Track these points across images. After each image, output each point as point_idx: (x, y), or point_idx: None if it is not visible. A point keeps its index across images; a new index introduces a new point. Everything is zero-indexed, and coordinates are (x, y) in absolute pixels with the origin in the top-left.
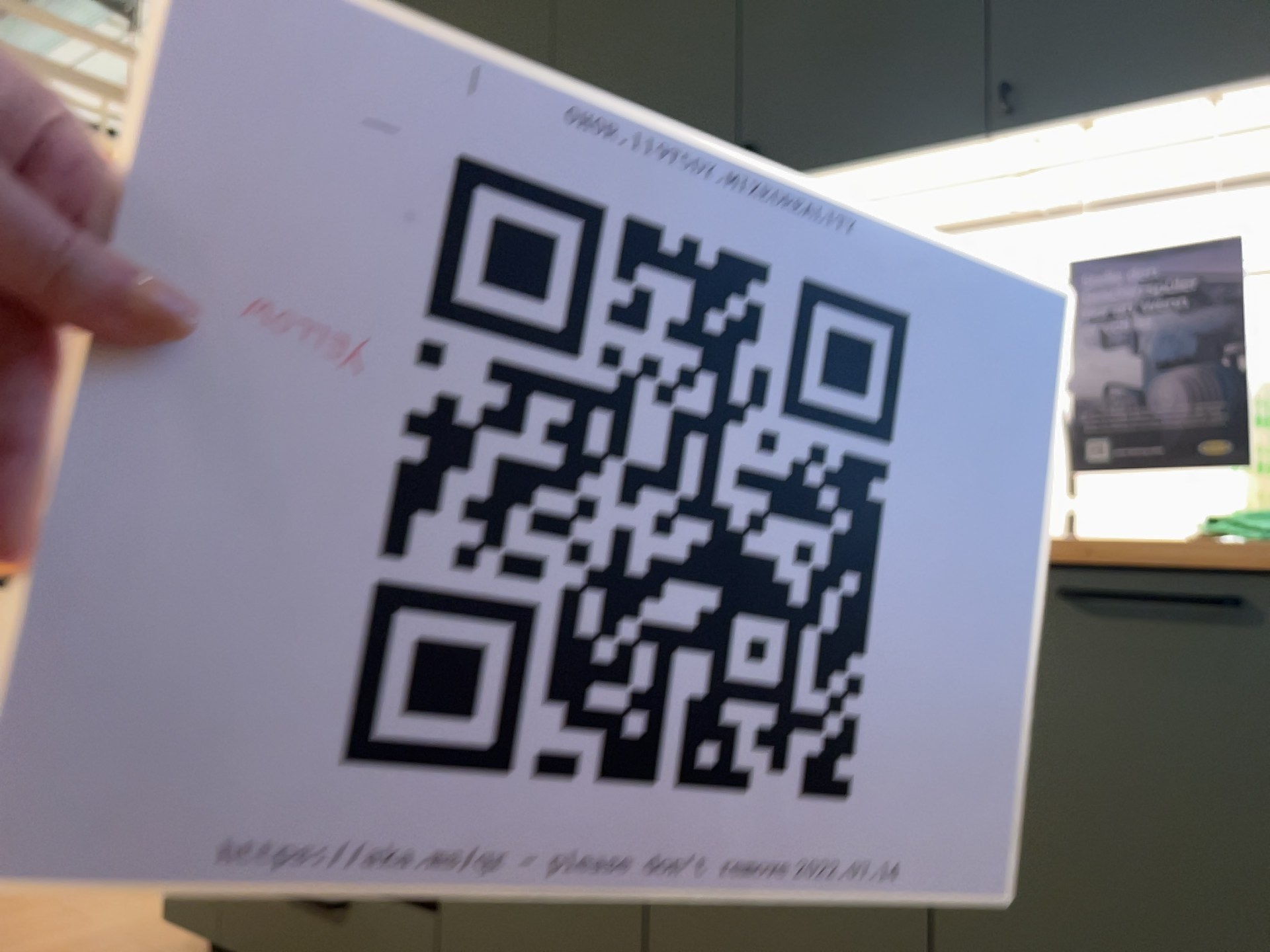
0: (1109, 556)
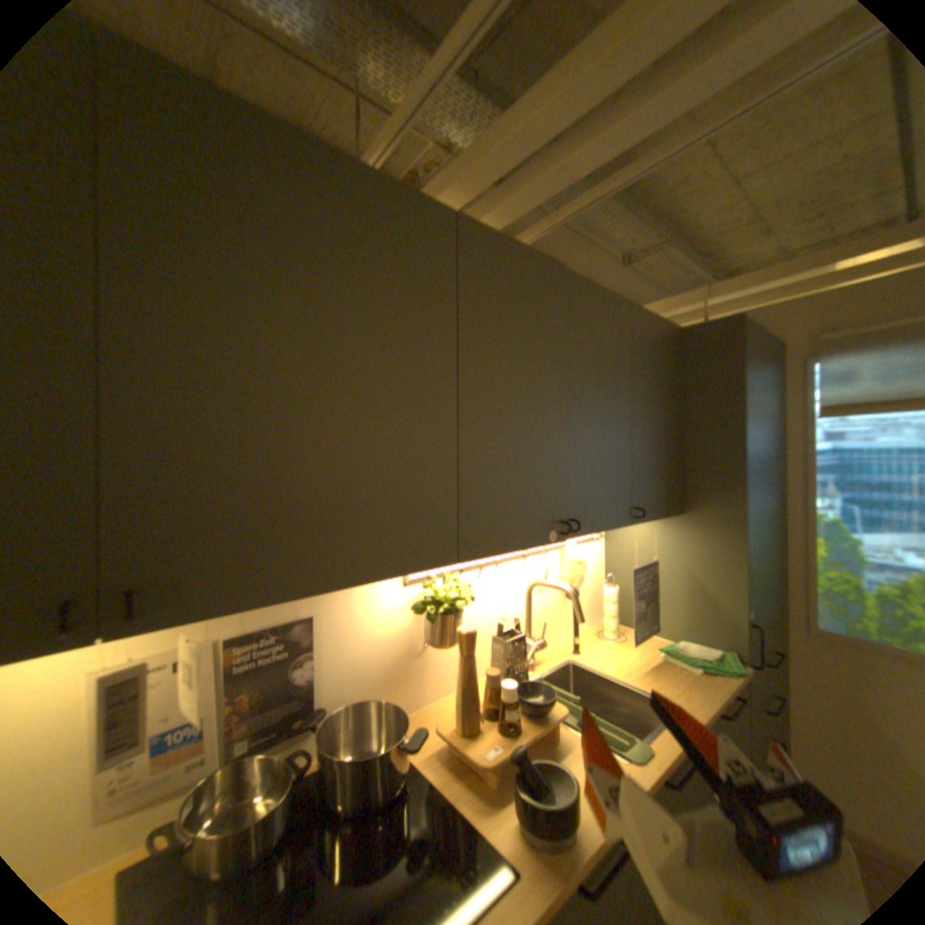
0: (730, 701)
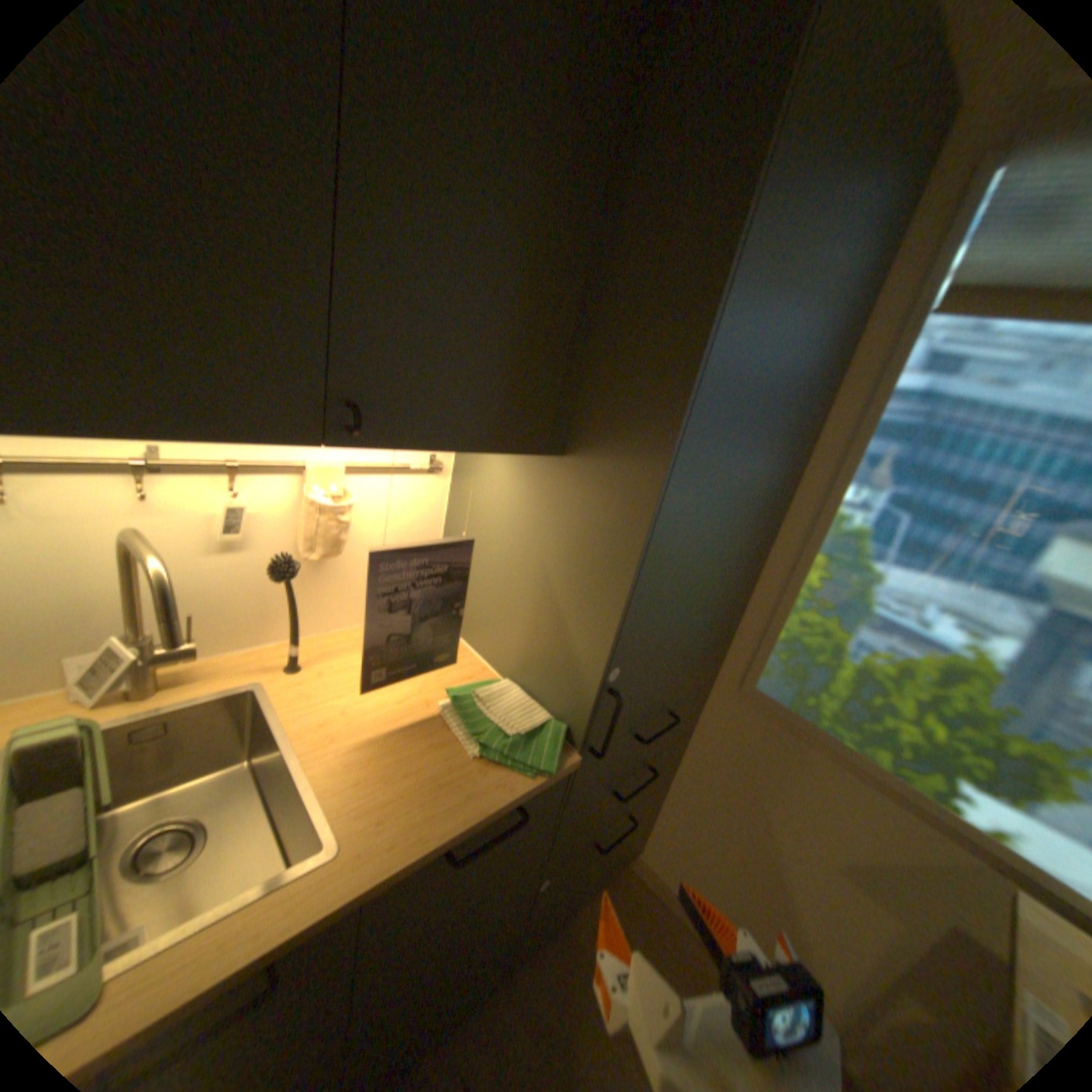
0: (475, 831)
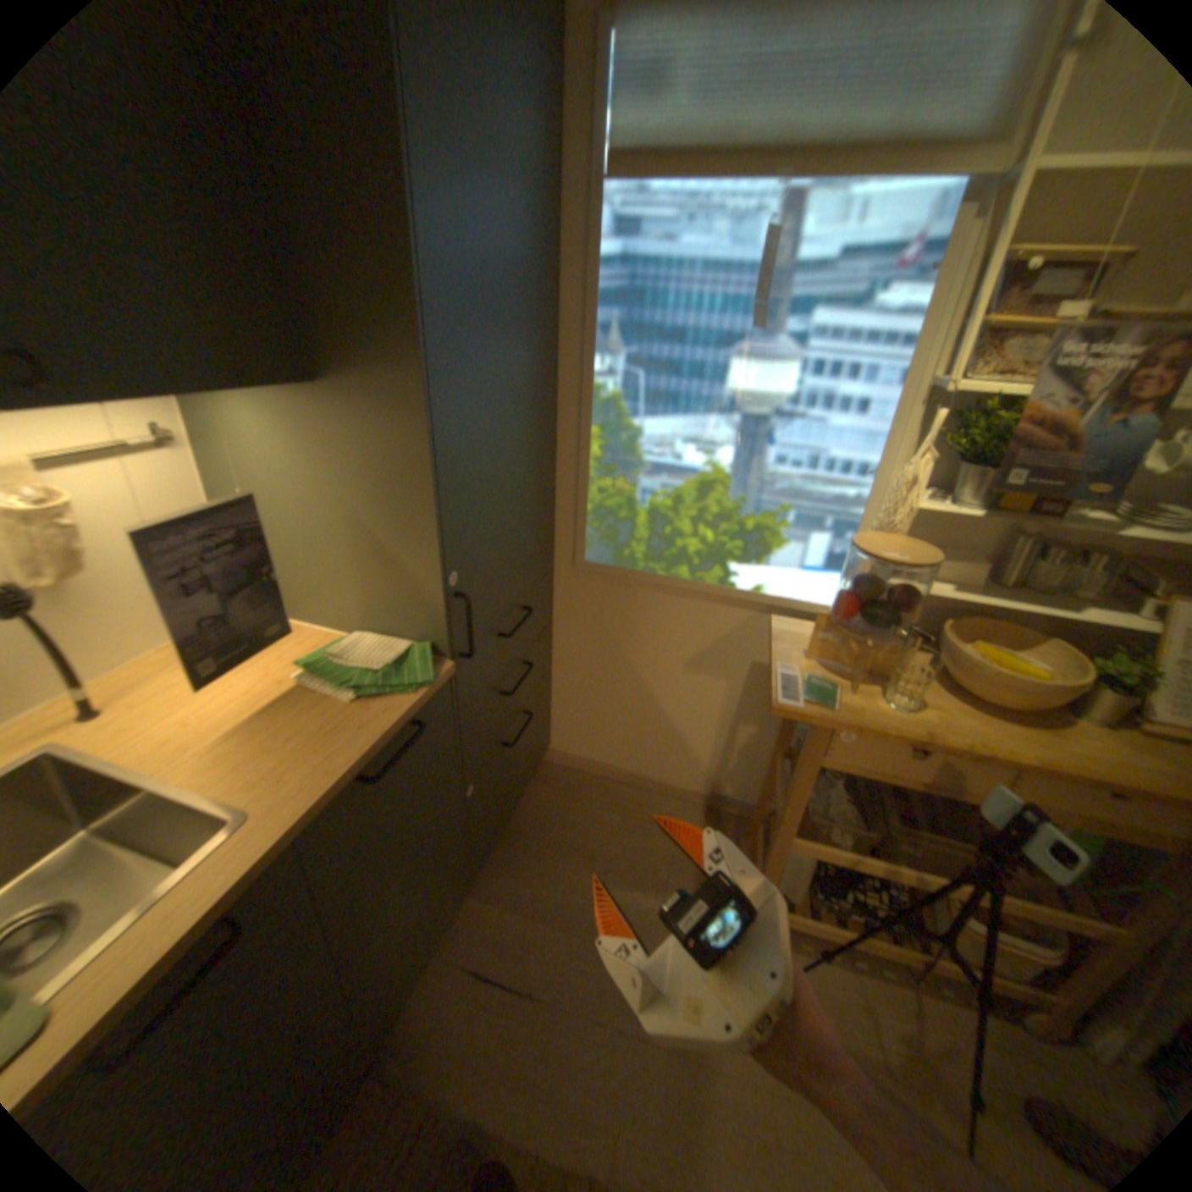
0: (377, 749)
